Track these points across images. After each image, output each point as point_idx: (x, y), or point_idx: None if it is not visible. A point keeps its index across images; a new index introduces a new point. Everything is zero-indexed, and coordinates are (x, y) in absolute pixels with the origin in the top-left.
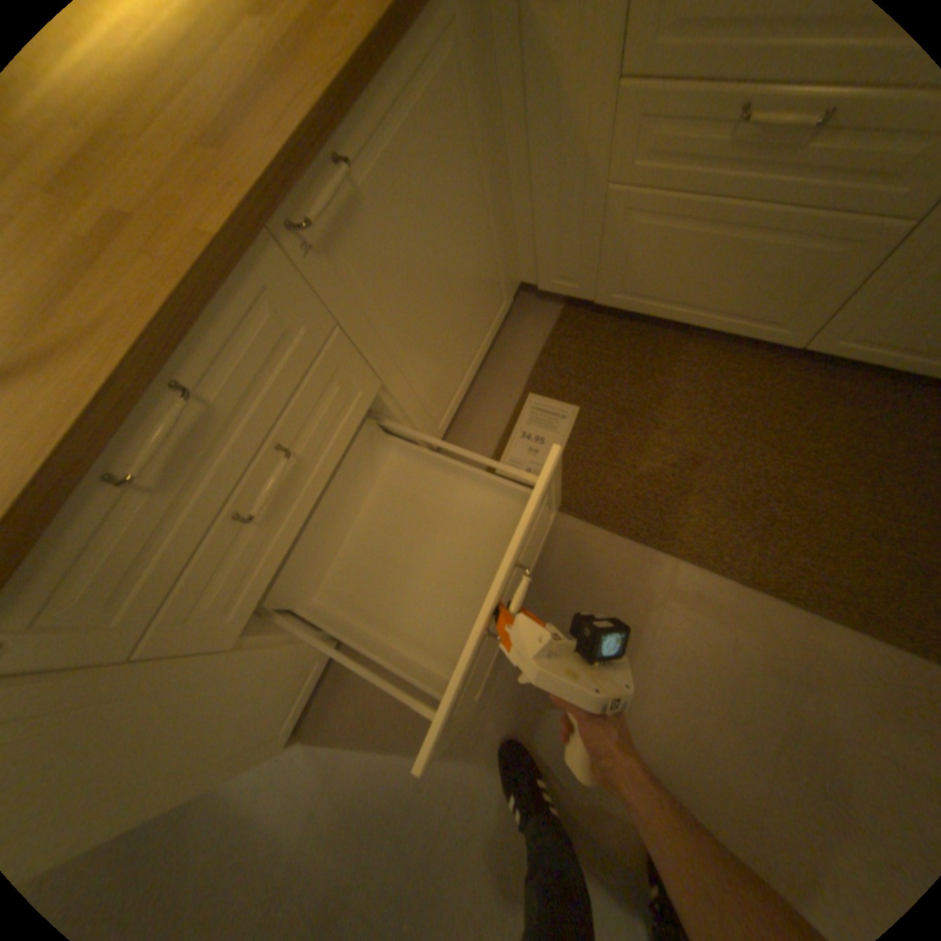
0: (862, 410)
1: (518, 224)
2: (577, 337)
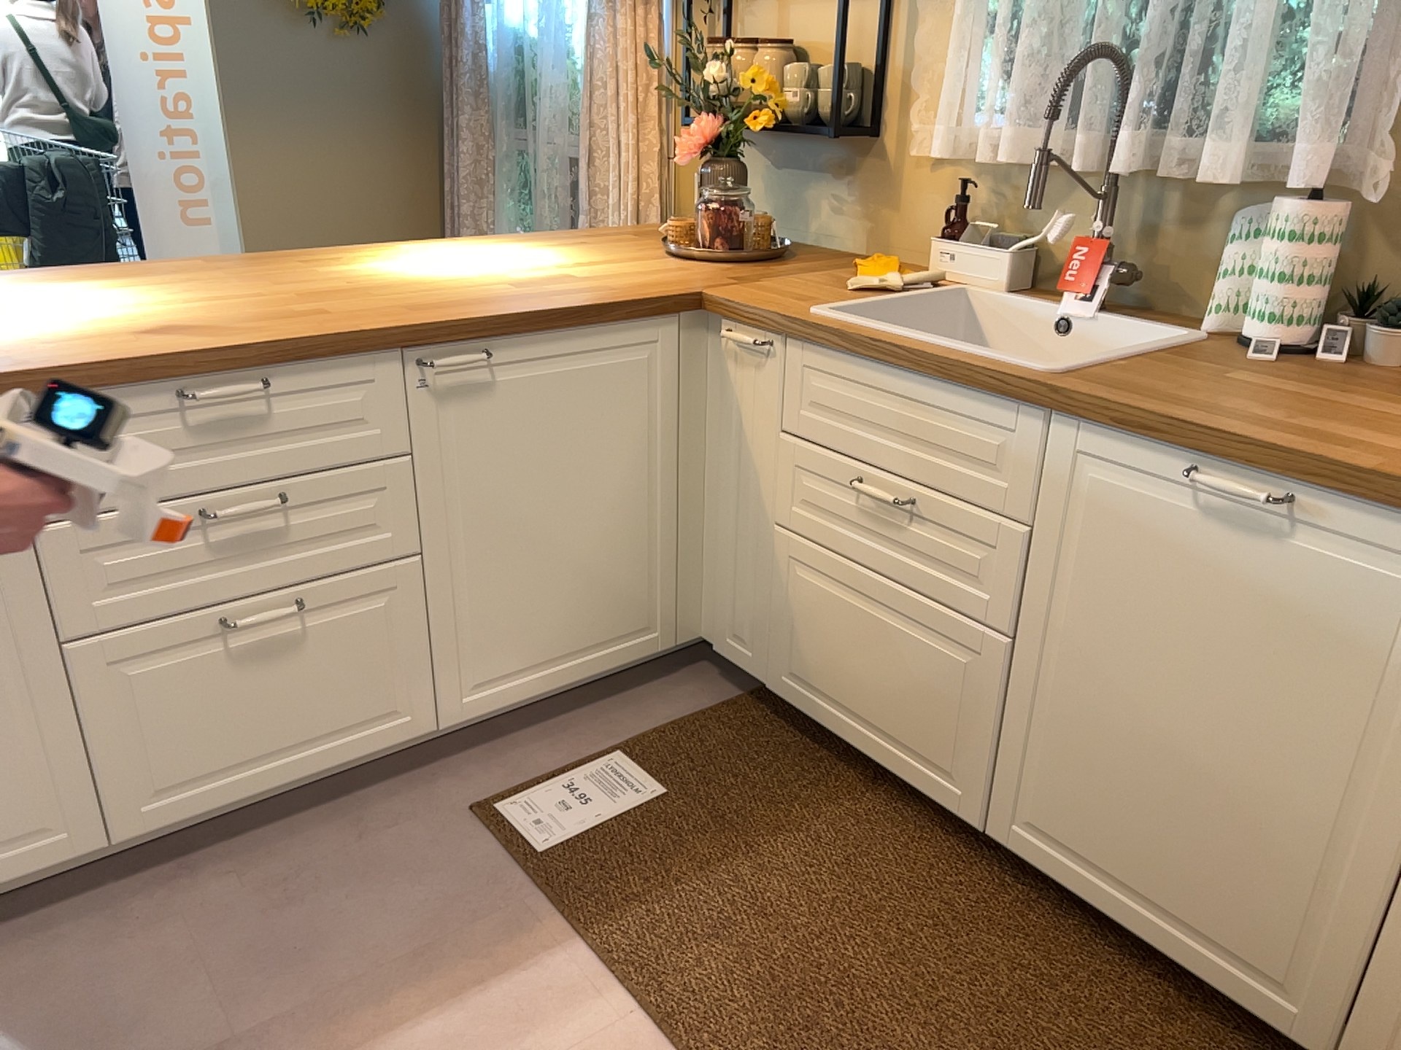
0: (1042, 962)
1: (705, 552)
2: (732, 727)
